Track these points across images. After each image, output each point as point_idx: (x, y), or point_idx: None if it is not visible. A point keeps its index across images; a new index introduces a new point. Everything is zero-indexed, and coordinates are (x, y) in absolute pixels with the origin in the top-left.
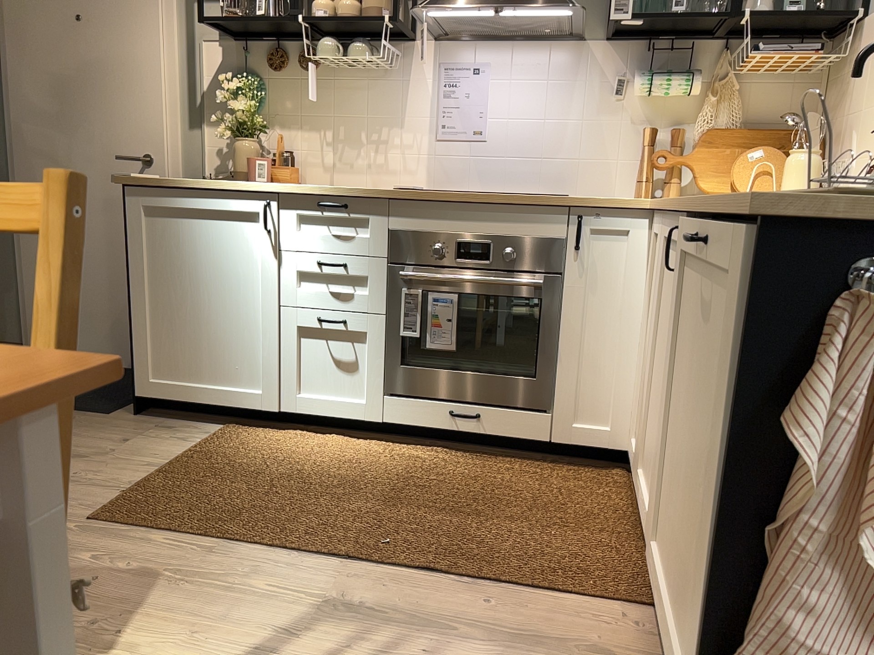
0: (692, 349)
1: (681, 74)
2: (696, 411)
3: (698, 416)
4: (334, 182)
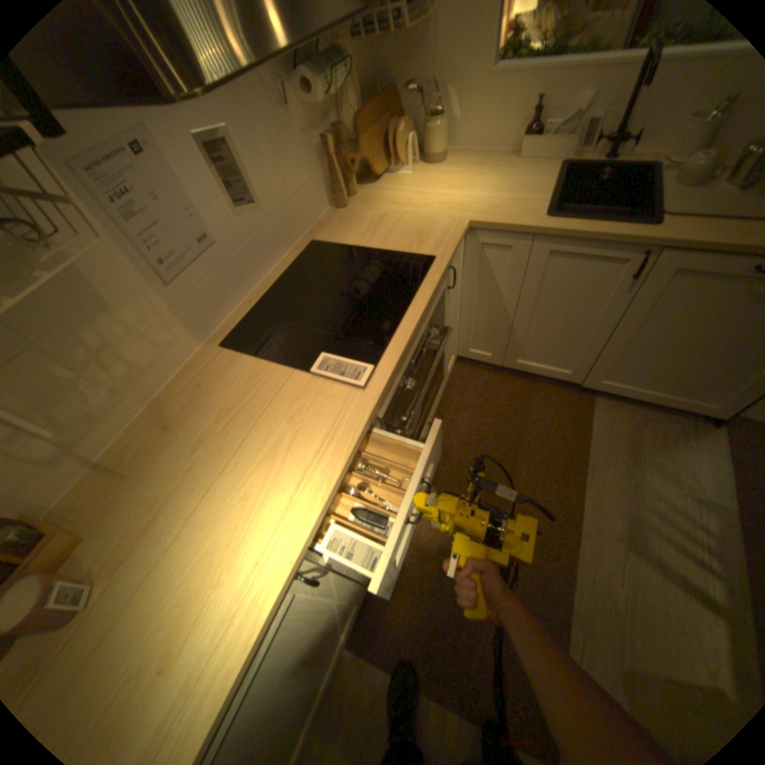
0: (675, 311)
1: (335, 59)
2: (689, 334)
3: (698, 336)
4: (83, 456)
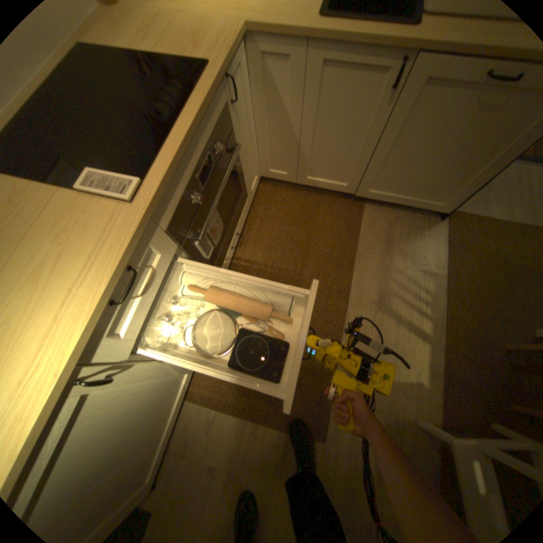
0: (425, 121)
1: None
2: (433, 143)
3: (439, 144)
4: None
